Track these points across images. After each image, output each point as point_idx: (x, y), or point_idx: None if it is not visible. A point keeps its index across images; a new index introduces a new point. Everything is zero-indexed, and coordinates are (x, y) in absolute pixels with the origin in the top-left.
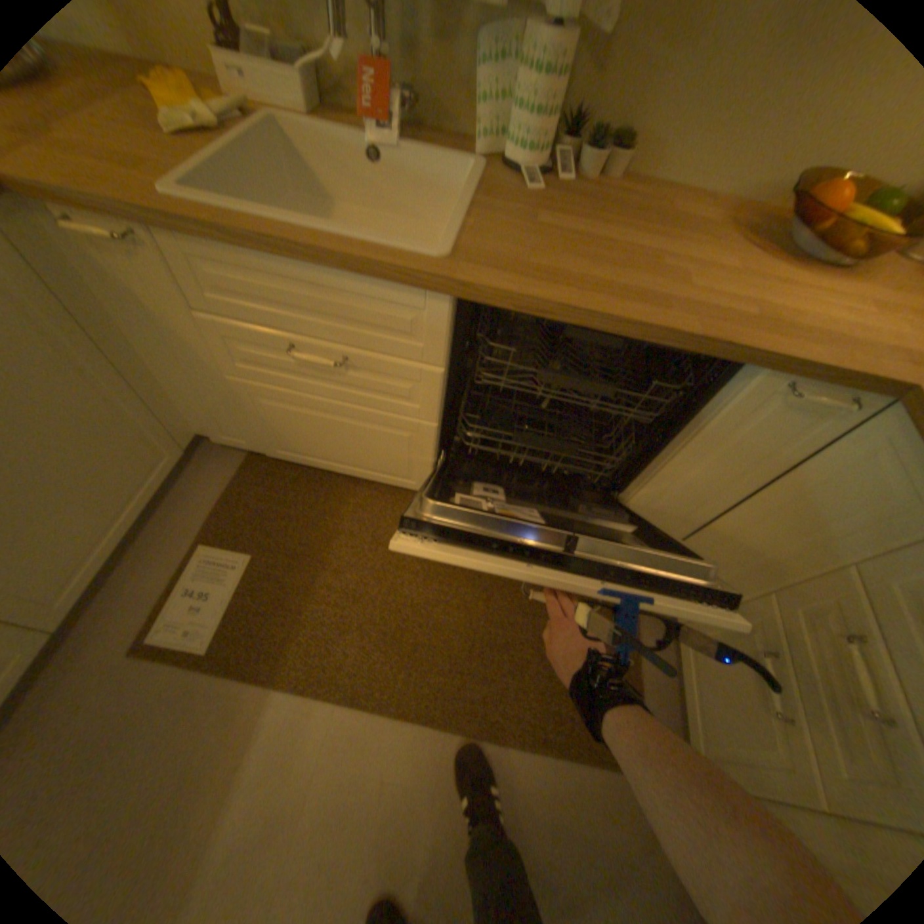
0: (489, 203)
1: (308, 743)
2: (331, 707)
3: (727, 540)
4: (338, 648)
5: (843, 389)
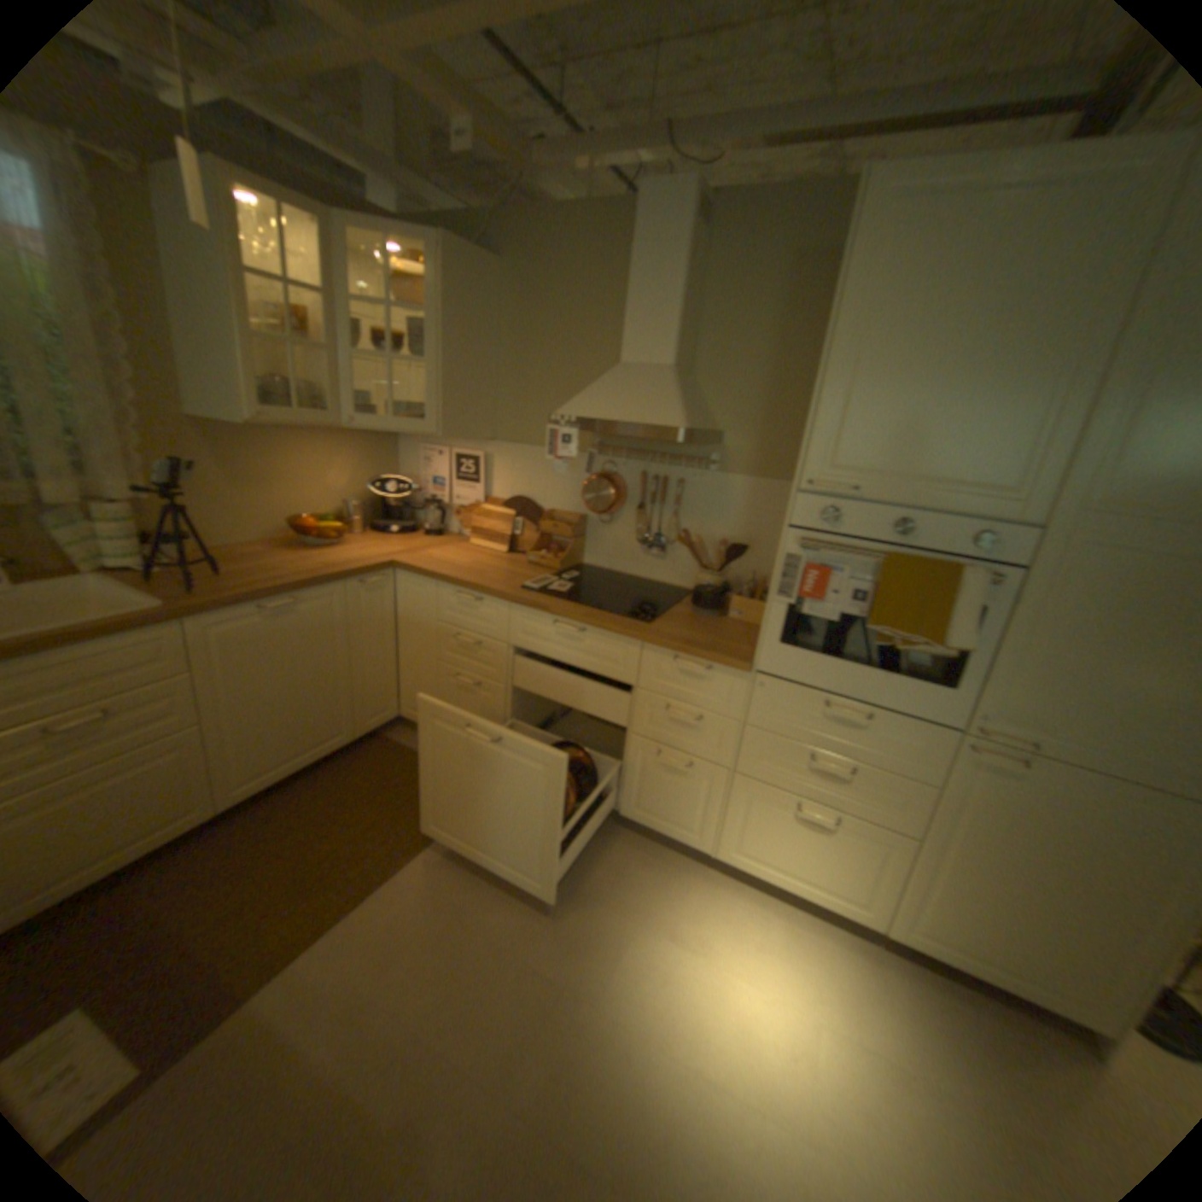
0: (136, 587)
1: (313, 979)
2: (303, 954)
3: (407, 672)
4: (262, 938)
5: (373, 575)
